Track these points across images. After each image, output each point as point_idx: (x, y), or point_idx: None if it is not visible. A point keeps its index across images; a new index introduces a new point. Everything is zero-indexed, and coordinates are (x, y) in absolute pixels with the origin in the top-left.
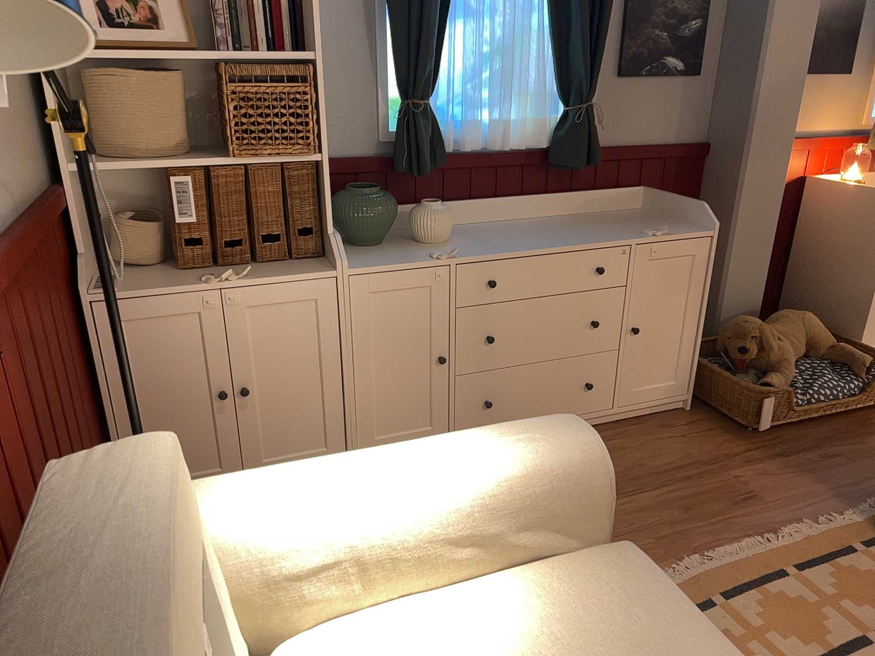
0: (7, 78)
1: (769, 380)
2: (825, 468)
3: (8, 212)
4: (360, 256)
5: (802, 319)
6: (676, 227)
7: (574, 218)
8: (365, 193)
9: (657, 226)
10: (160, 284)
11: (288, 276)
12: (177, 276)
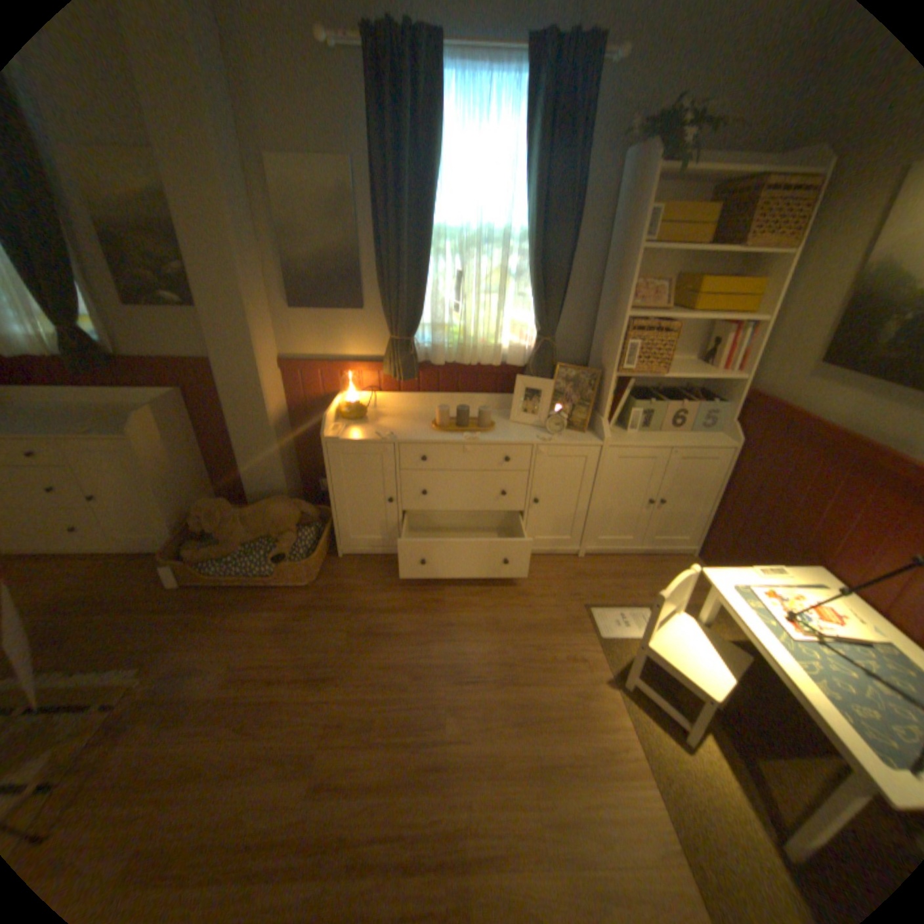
0: None
1: (194, 553)
2: (153, 633)
3: None
4: None
5: (268, 509)
6: (121, 428)
7: (109, 407)
8: None
9: (117, 425)
10: None
11: None
12: None
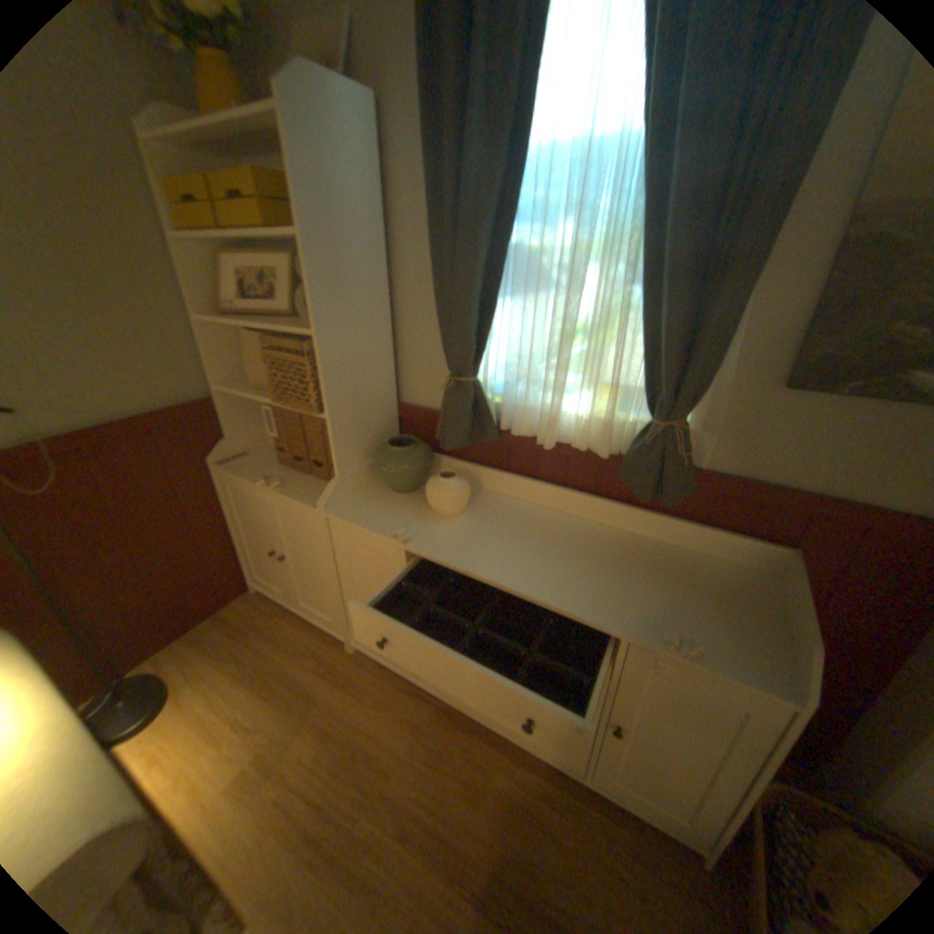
0: (131, 336)
1: None
2: None
3: (73, 424)
4: (369, 501)
5: None
6: (753, 654)
7: (650, 547)
8: (392, 450)
9: (727, 630)
10: (250, 470)
11: (299, 498)
12: (267, 468)
